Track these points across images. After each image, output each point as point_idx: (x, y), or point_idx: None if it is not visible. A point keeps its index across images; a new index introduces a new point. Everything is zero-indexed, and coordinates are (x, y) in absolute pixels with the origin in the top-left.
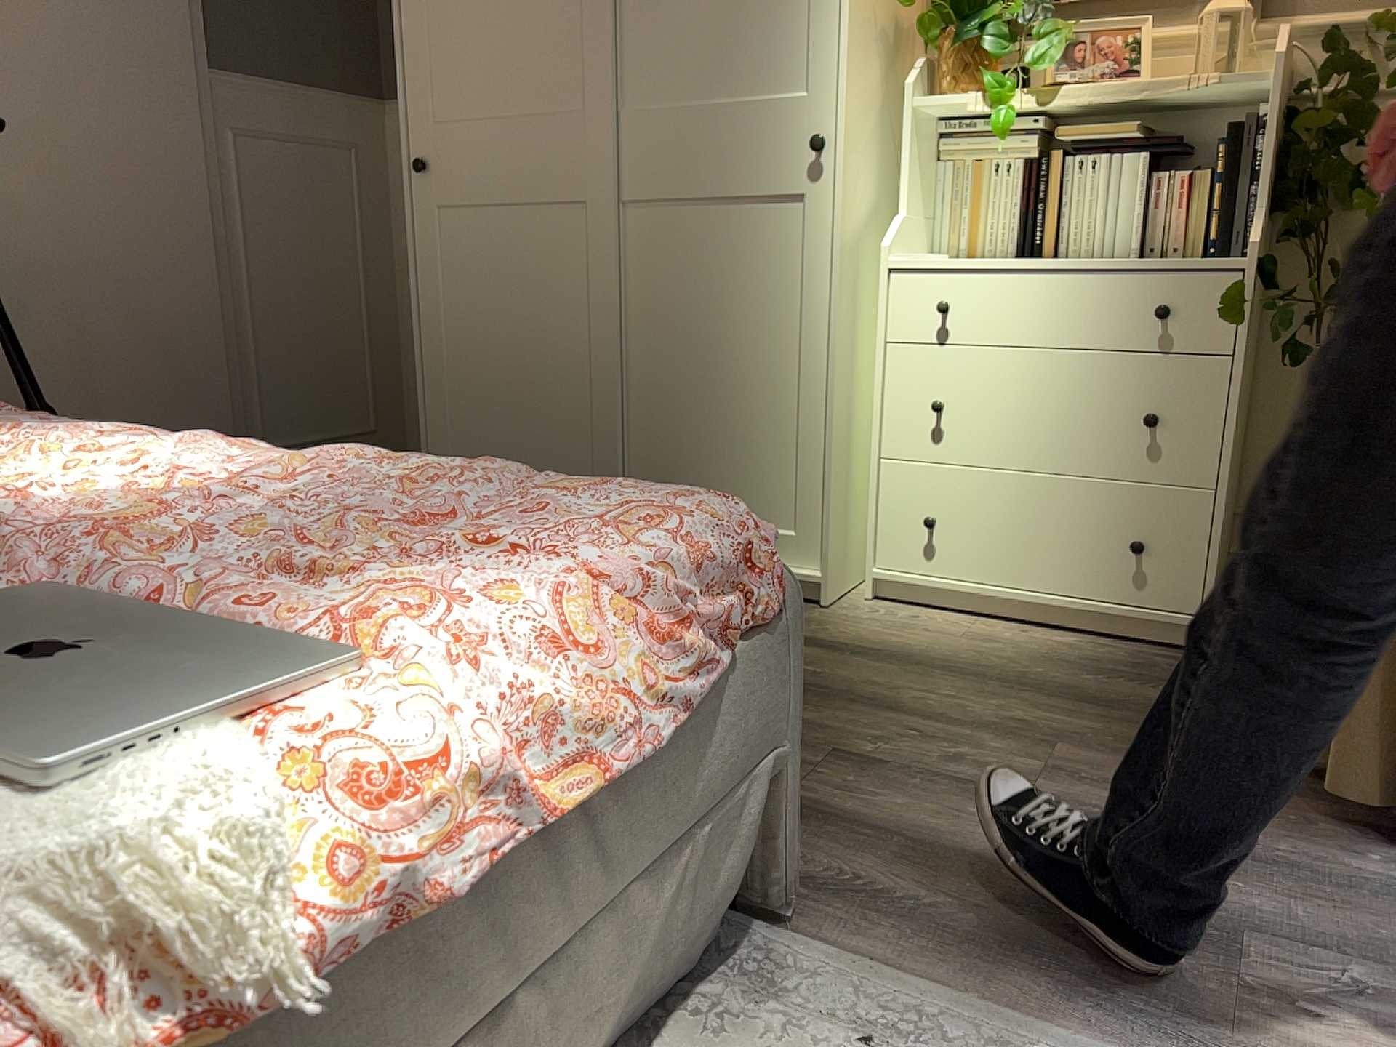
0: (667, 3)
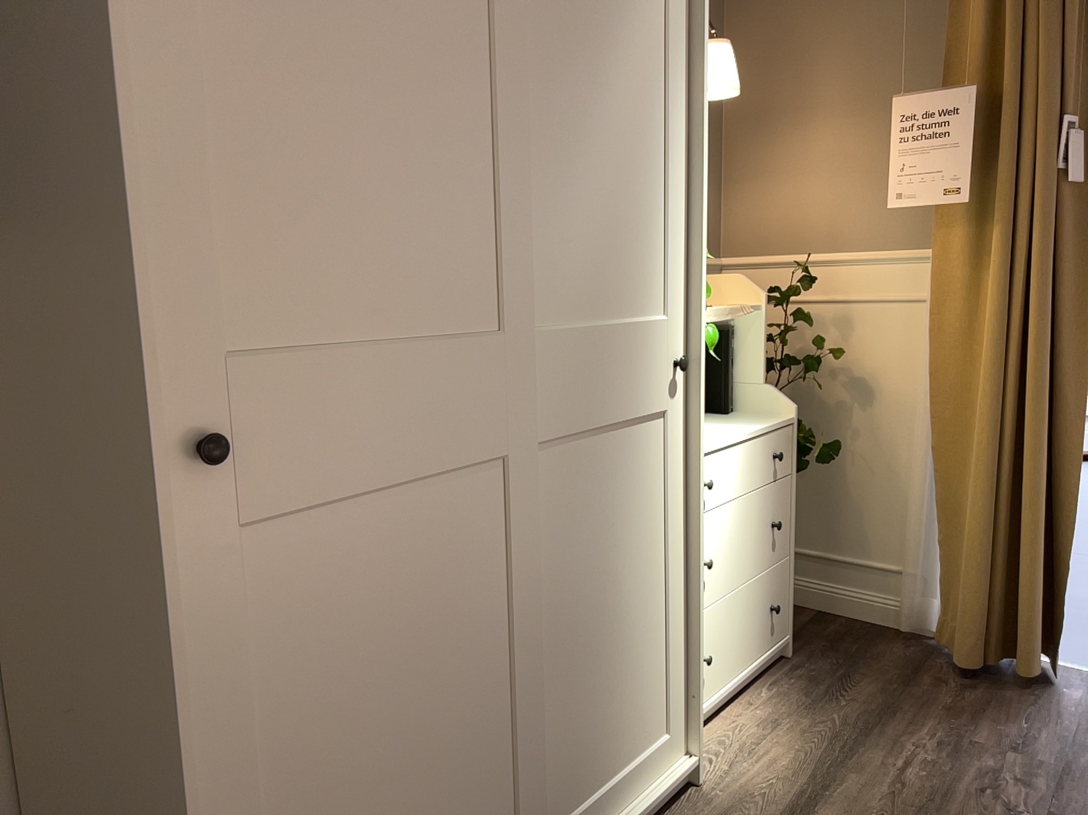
0: (562, 200)
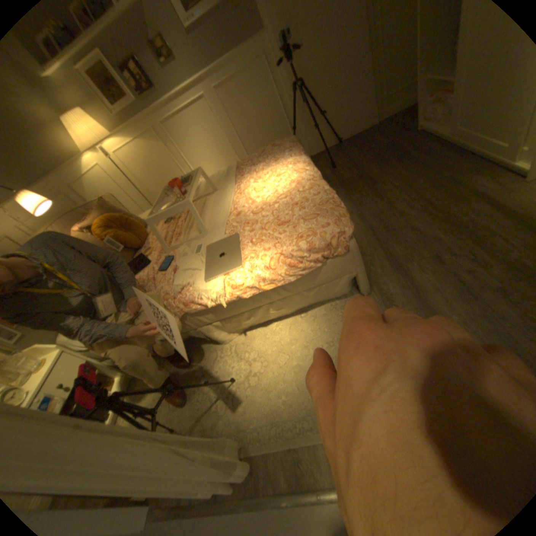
0: None
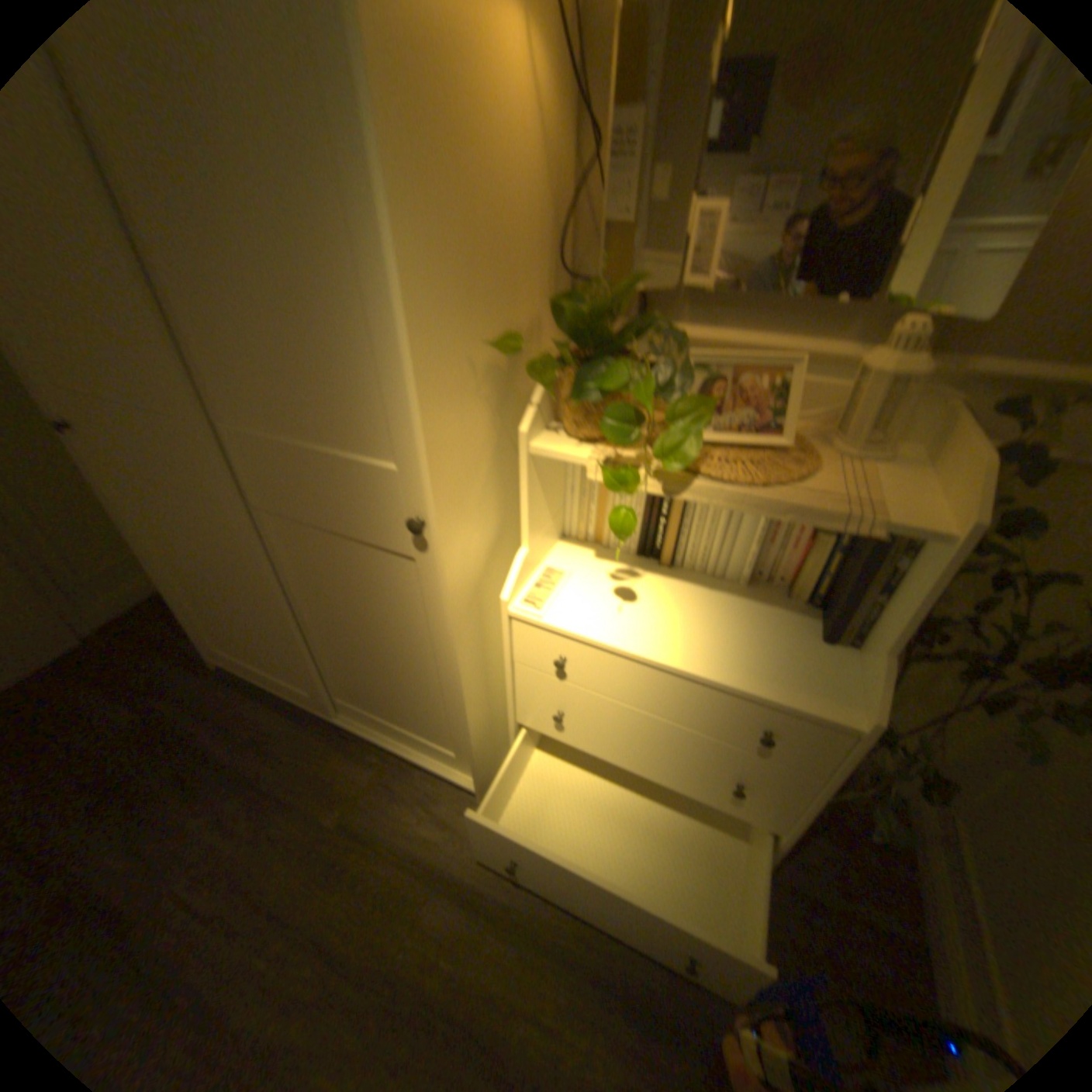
0: (206, 310)
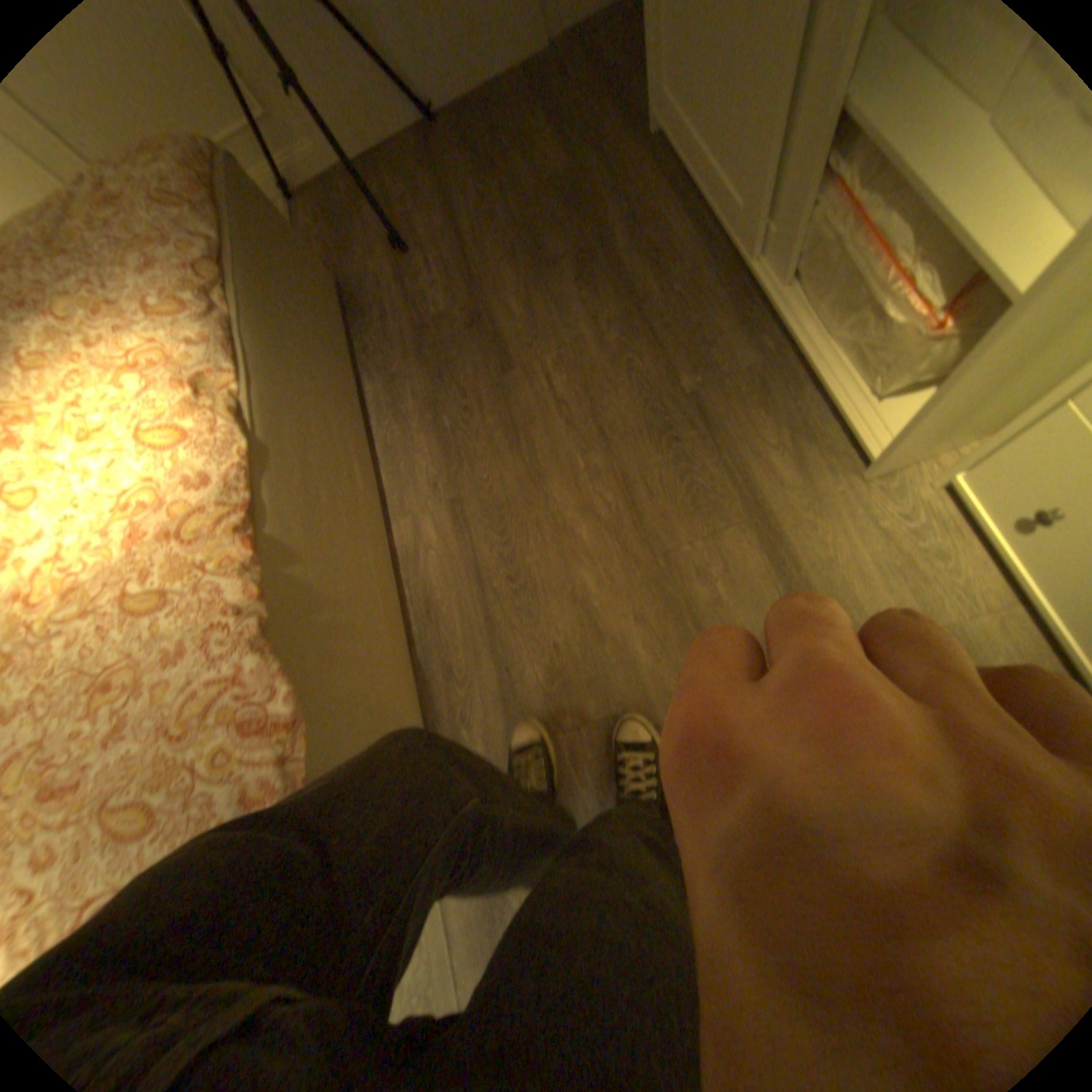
0: None
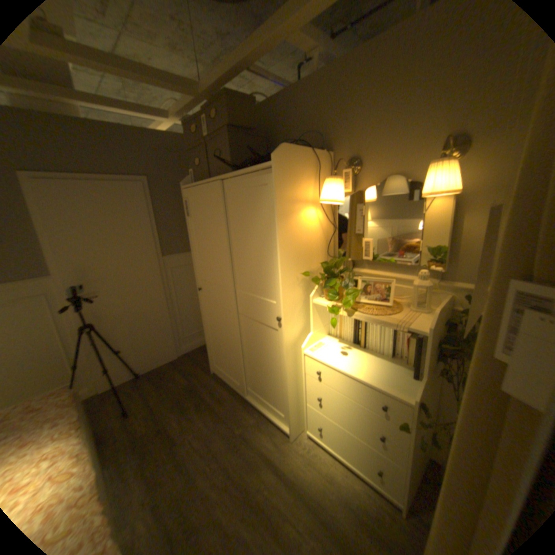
0: (242, 266)
